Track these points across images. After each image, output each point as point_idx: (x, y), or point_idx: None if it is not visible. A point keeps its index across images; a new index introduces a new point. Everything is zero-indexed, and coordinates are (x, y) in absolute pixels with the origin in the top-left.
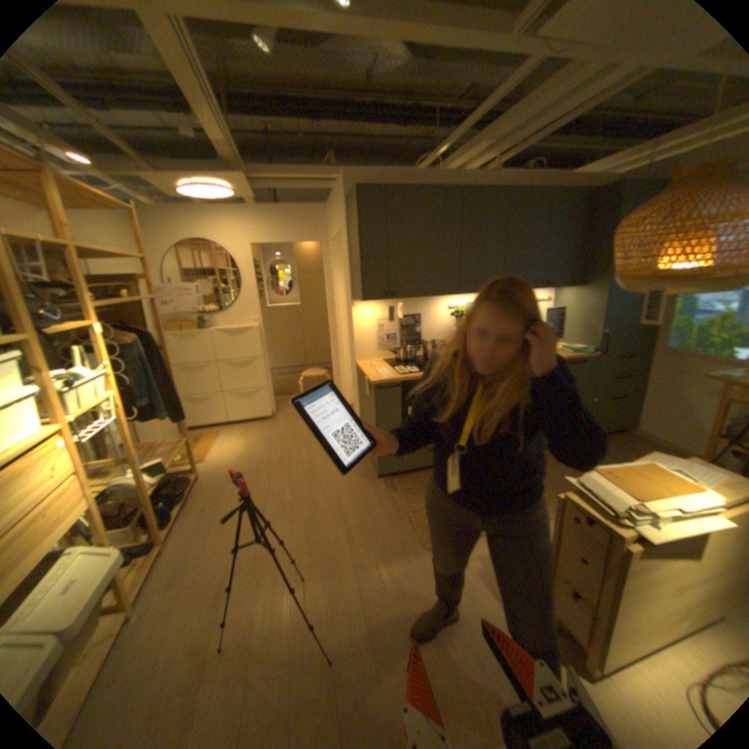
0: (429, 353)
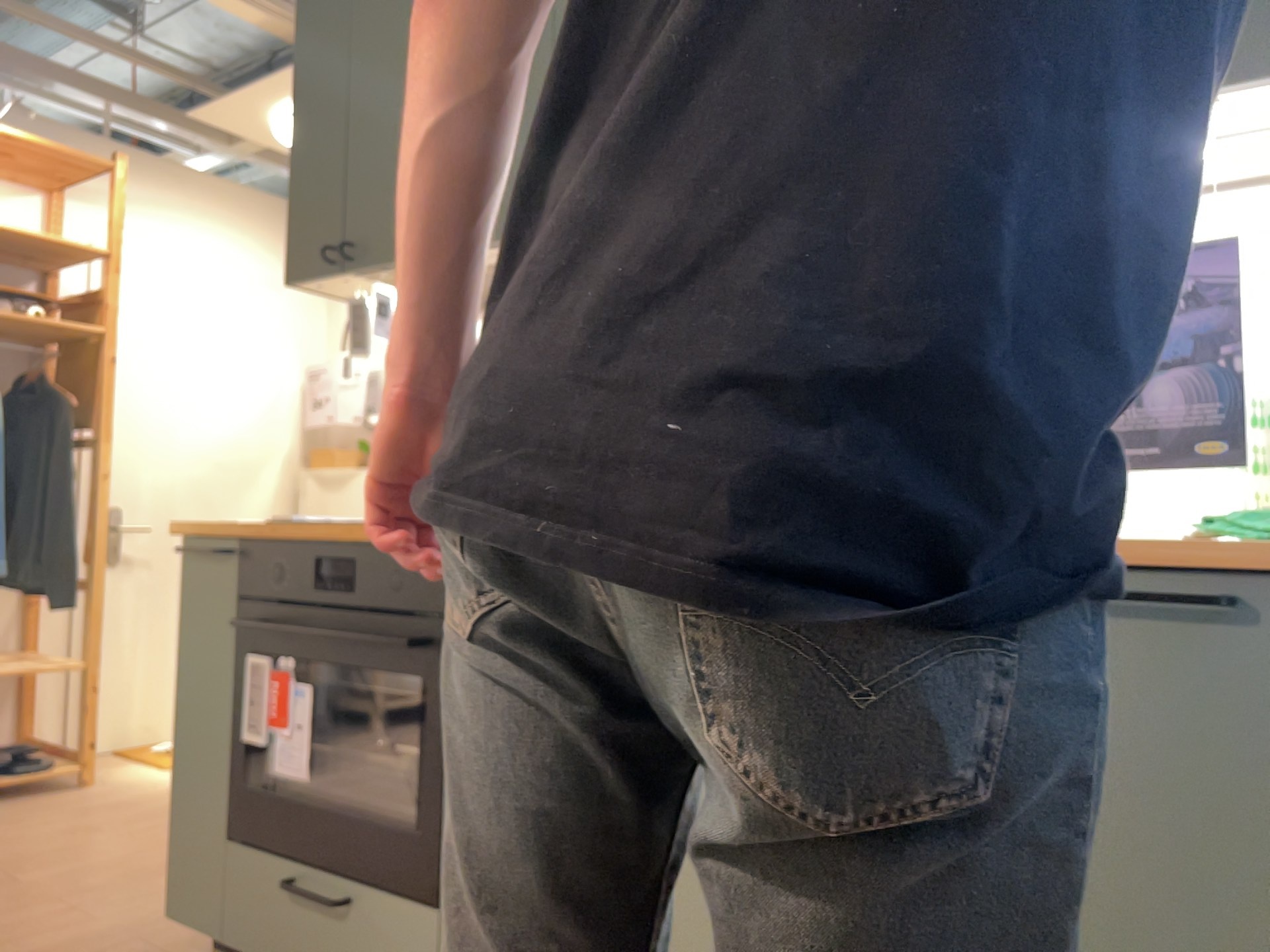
0: None
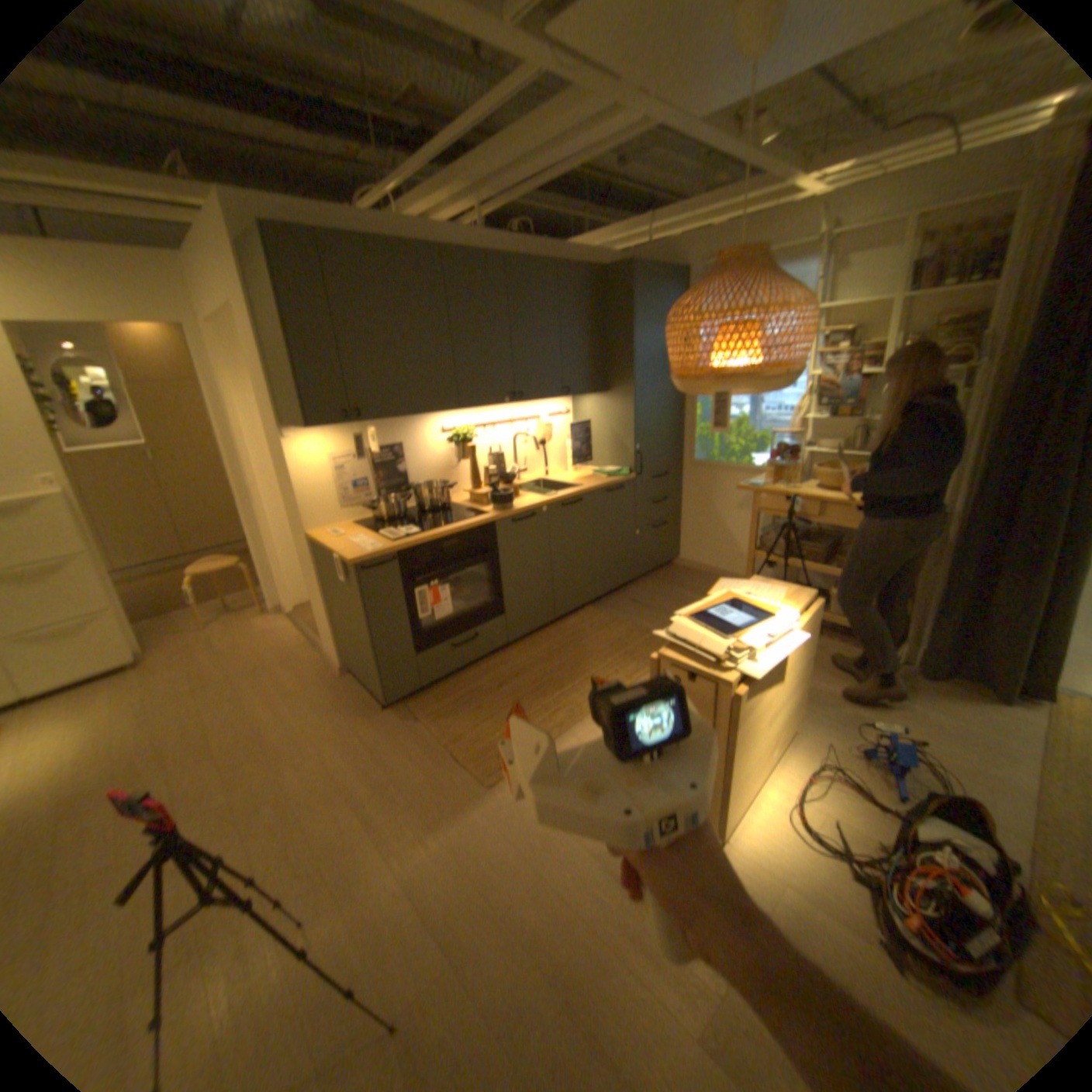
0: (425, 504)
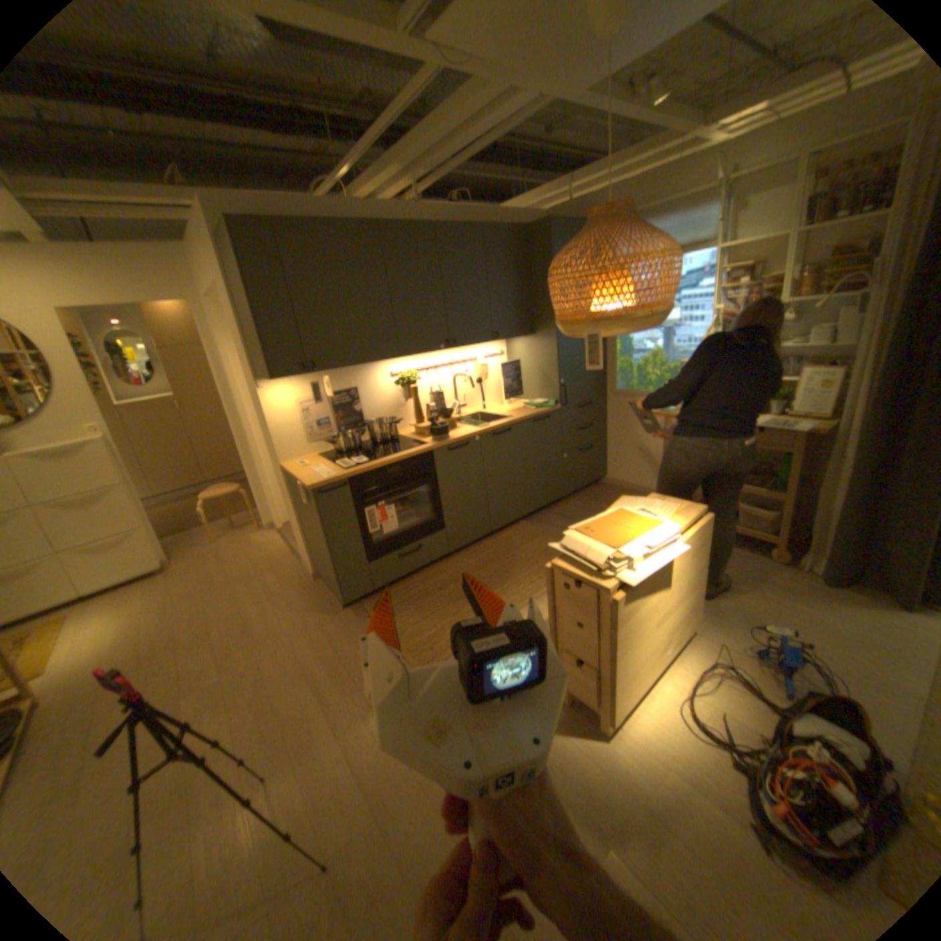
0: (378, 436)
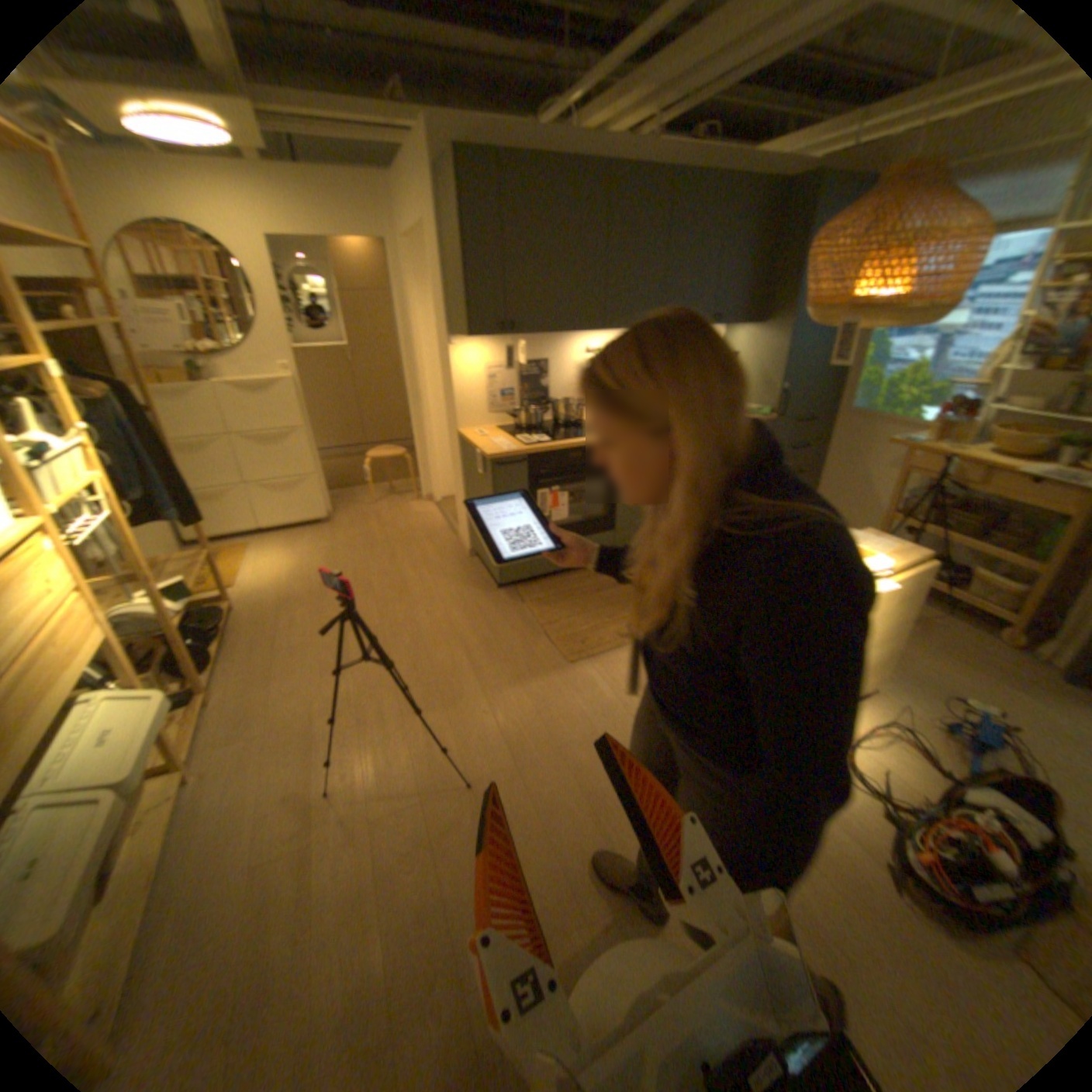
0: (561, 418)
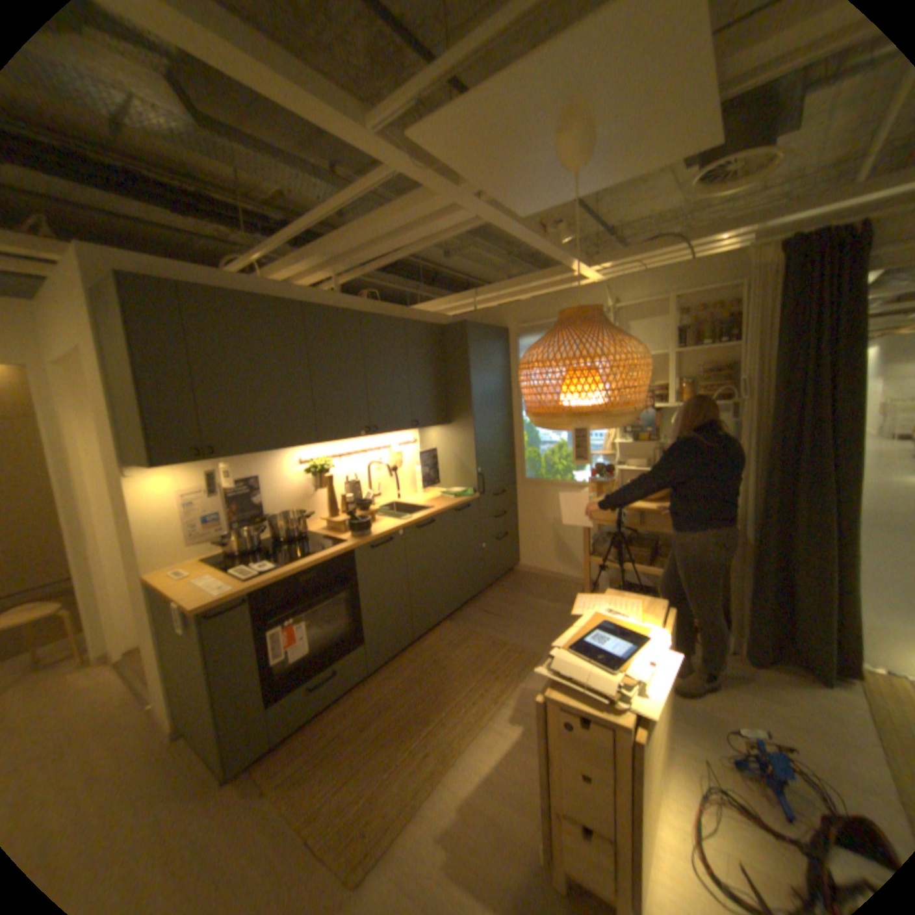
0: (282, 533)
